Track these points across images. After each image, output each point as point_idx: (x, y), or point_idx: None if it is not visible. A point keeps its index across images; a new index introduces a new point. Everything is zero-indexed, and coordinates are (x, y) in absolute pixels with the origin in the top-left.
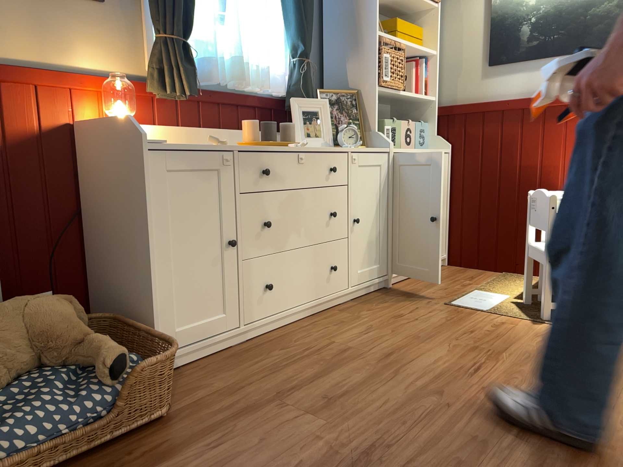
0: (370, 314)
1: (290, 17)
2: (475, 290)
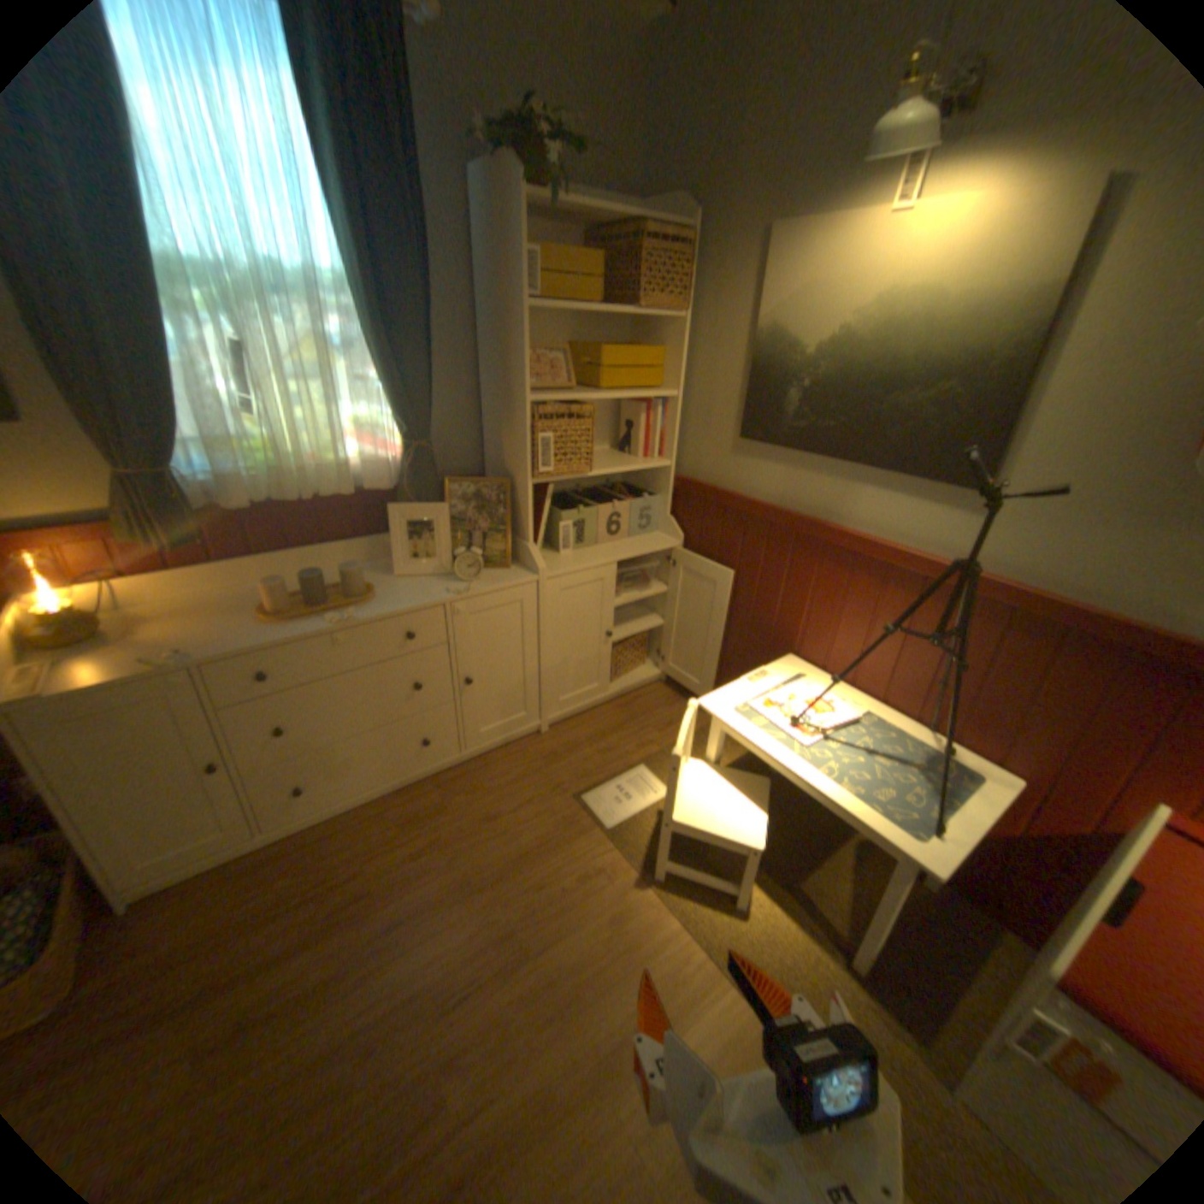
0: (463, 803)
1: (383, 380)
2: (641, 766)
